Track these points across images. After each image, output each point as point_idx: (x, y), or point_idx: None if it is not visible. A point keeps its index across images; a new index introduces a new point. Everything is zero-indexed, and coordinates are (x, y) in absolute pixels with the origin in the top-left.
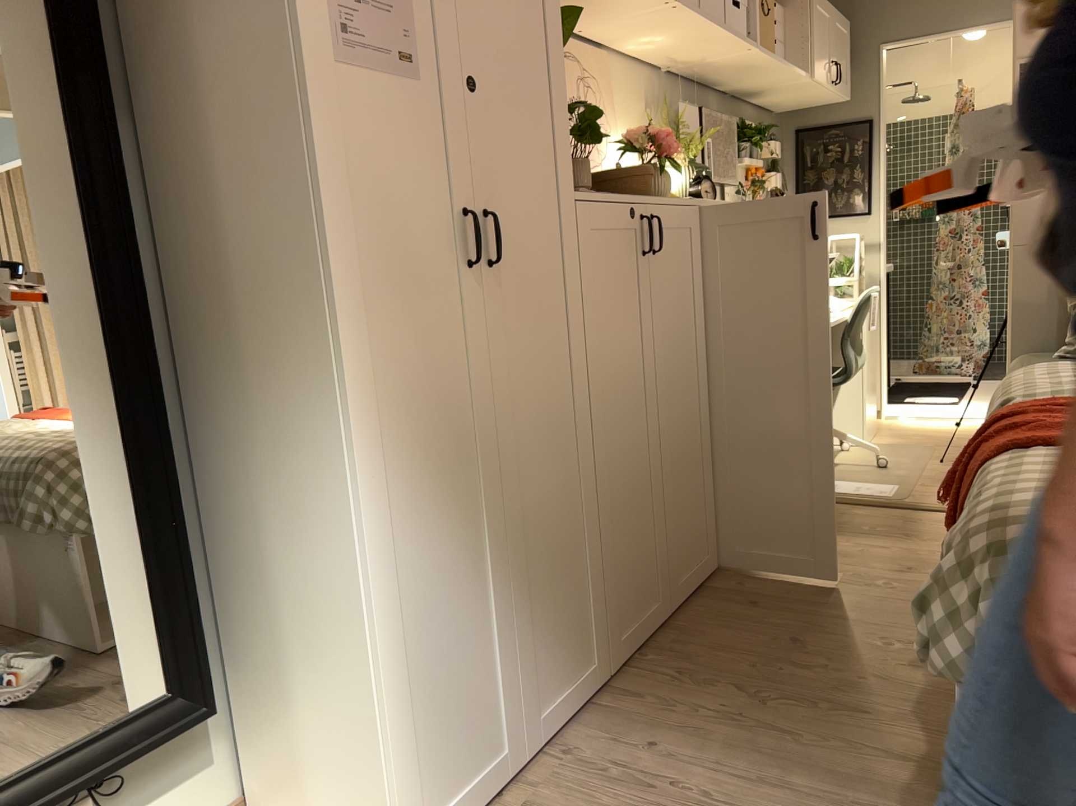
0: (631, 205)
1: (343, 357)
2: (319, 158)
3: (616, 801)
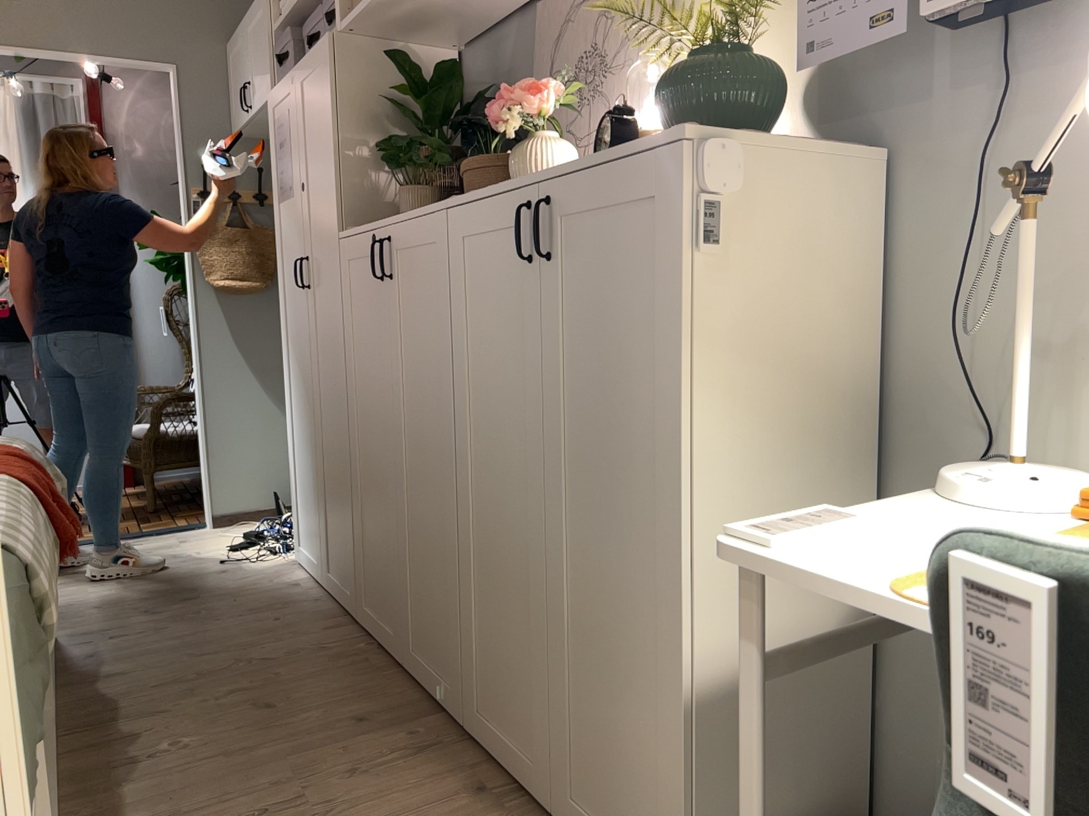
0: (371, 233)
1: (281, 324)
2: (276, 245)
3: (262, 604)
